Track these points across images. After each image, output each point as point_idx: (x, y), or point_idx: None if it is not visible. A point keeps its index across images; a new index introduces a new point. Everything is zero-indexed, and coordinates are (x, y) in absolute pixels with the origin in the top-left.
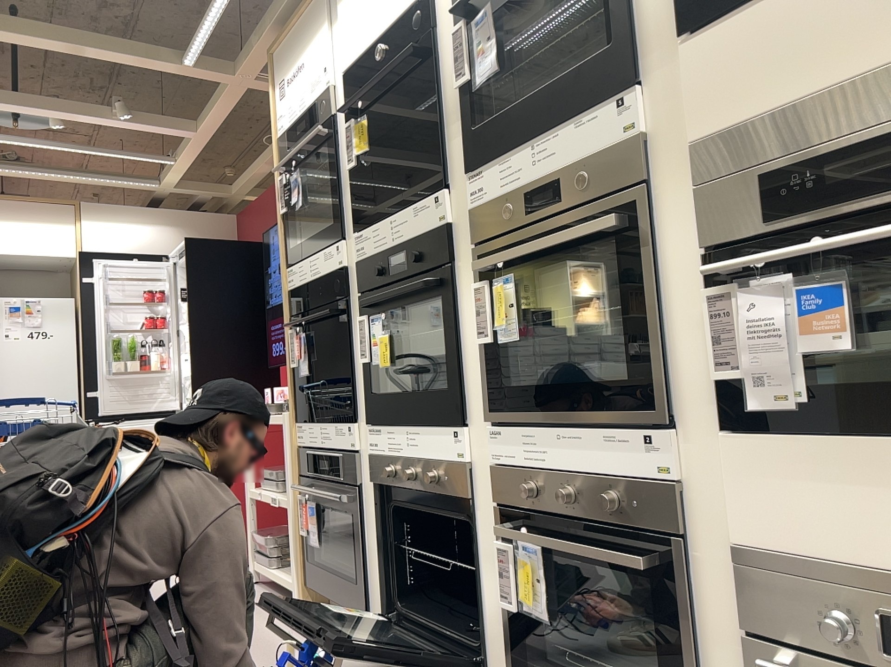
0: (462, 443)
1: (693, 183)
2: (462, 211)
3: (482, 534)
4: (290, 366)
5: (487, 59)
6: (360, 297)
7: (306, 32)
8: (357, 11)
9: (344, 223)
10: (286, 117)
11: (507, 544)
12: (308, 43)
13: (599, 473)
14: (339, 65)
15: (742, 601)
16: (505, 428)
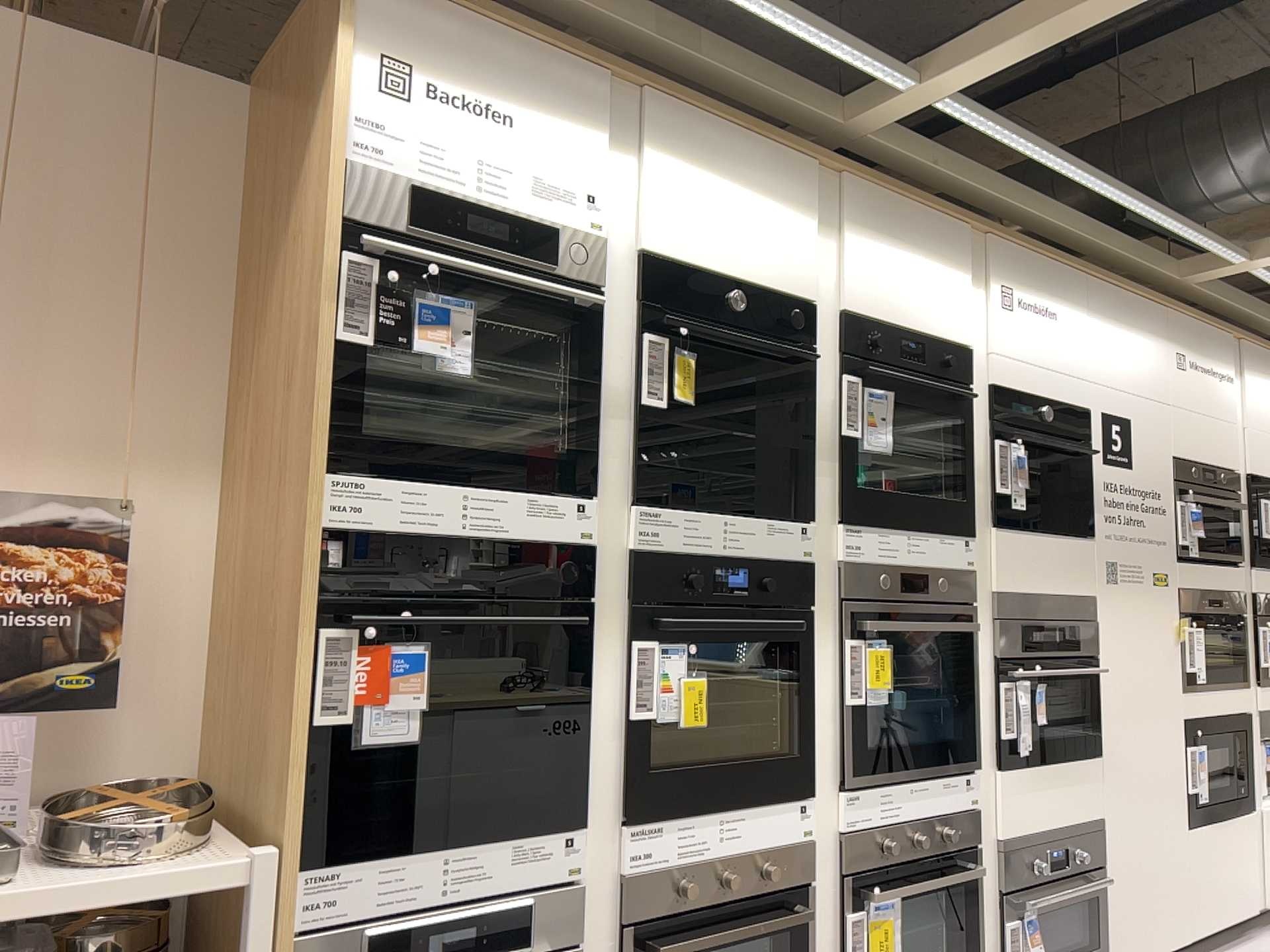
0: (811, 815)
1: (997, 616)
2: (826, 557)
3: (814, 916)
4: (319, 718)
5: (883, 436)
6: (638, 611)
7: (542, 83)
8: (697, 202)
9: (598, 474)
10: (414, 152)
11: (857, 910)
12: (541, 104)
13: (935, 813)
14: (623, 221)
15: (1003, 871)
16: (858, 789)
